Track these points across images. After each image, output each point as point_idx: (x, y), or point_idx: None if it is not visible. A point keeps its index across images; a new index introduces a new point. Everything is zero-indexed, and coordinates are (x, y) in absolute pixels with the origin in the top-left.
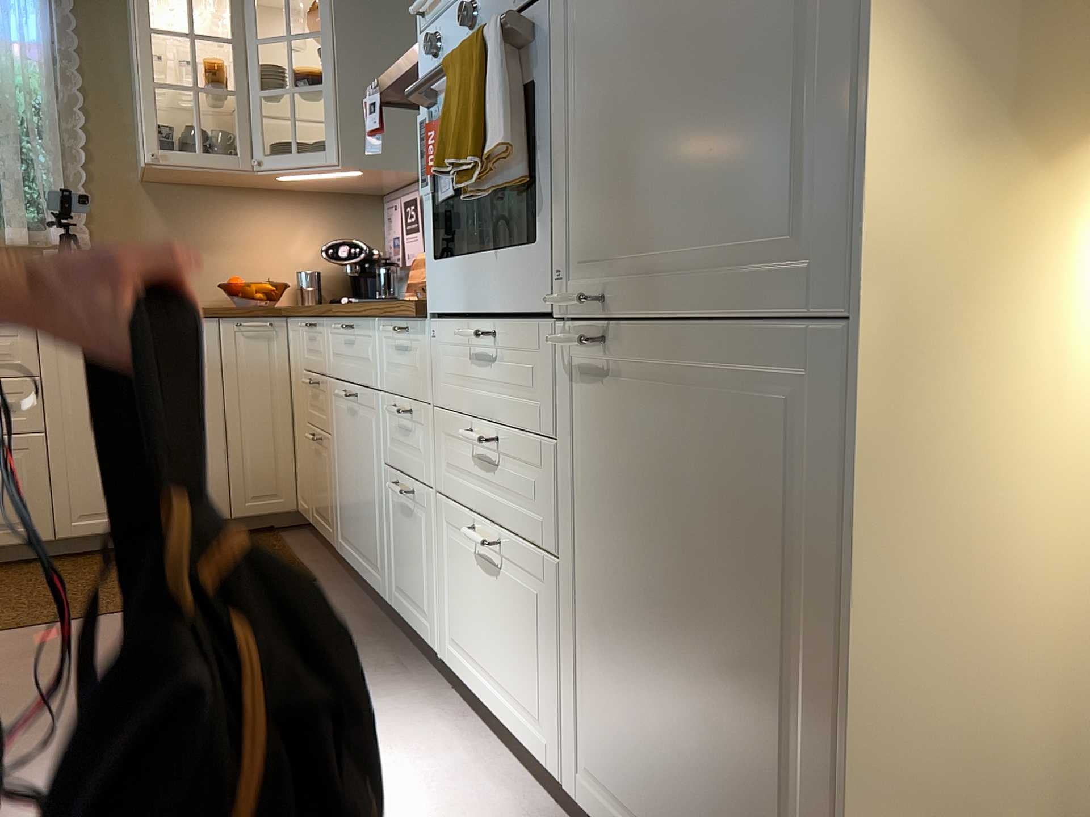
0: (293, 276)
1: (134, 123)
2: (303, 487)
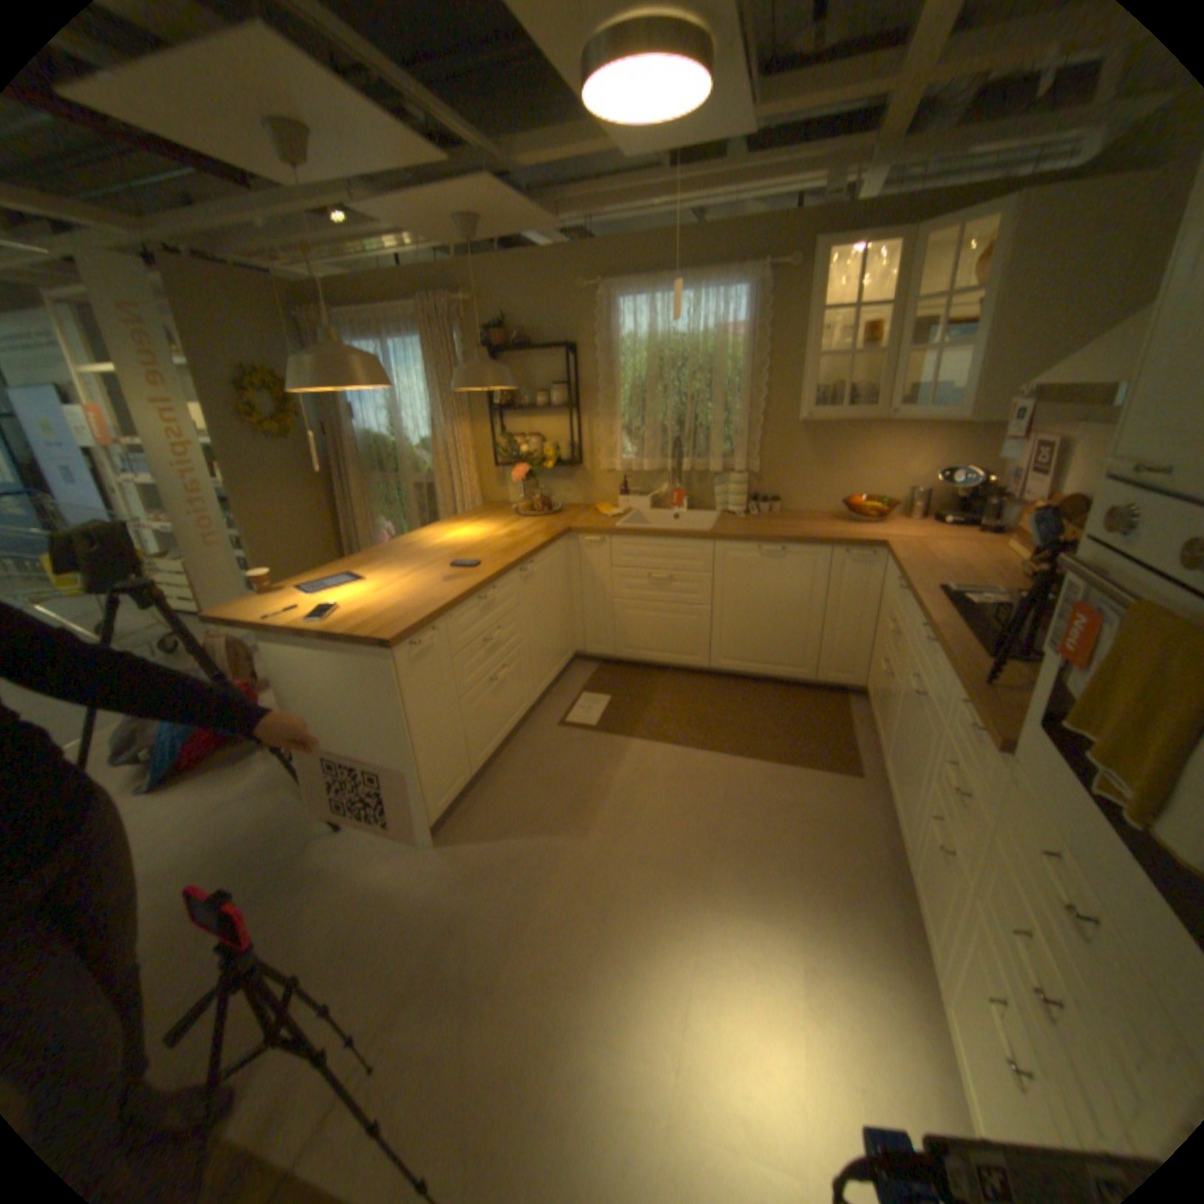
0: (908, 490)
1: (802, 373)
2: (873, 681)
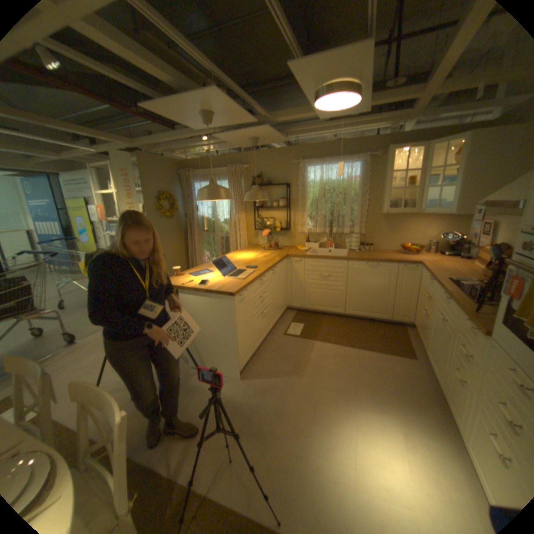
0: (428, 241)
1: (382, 195)
2: (418, 320)
